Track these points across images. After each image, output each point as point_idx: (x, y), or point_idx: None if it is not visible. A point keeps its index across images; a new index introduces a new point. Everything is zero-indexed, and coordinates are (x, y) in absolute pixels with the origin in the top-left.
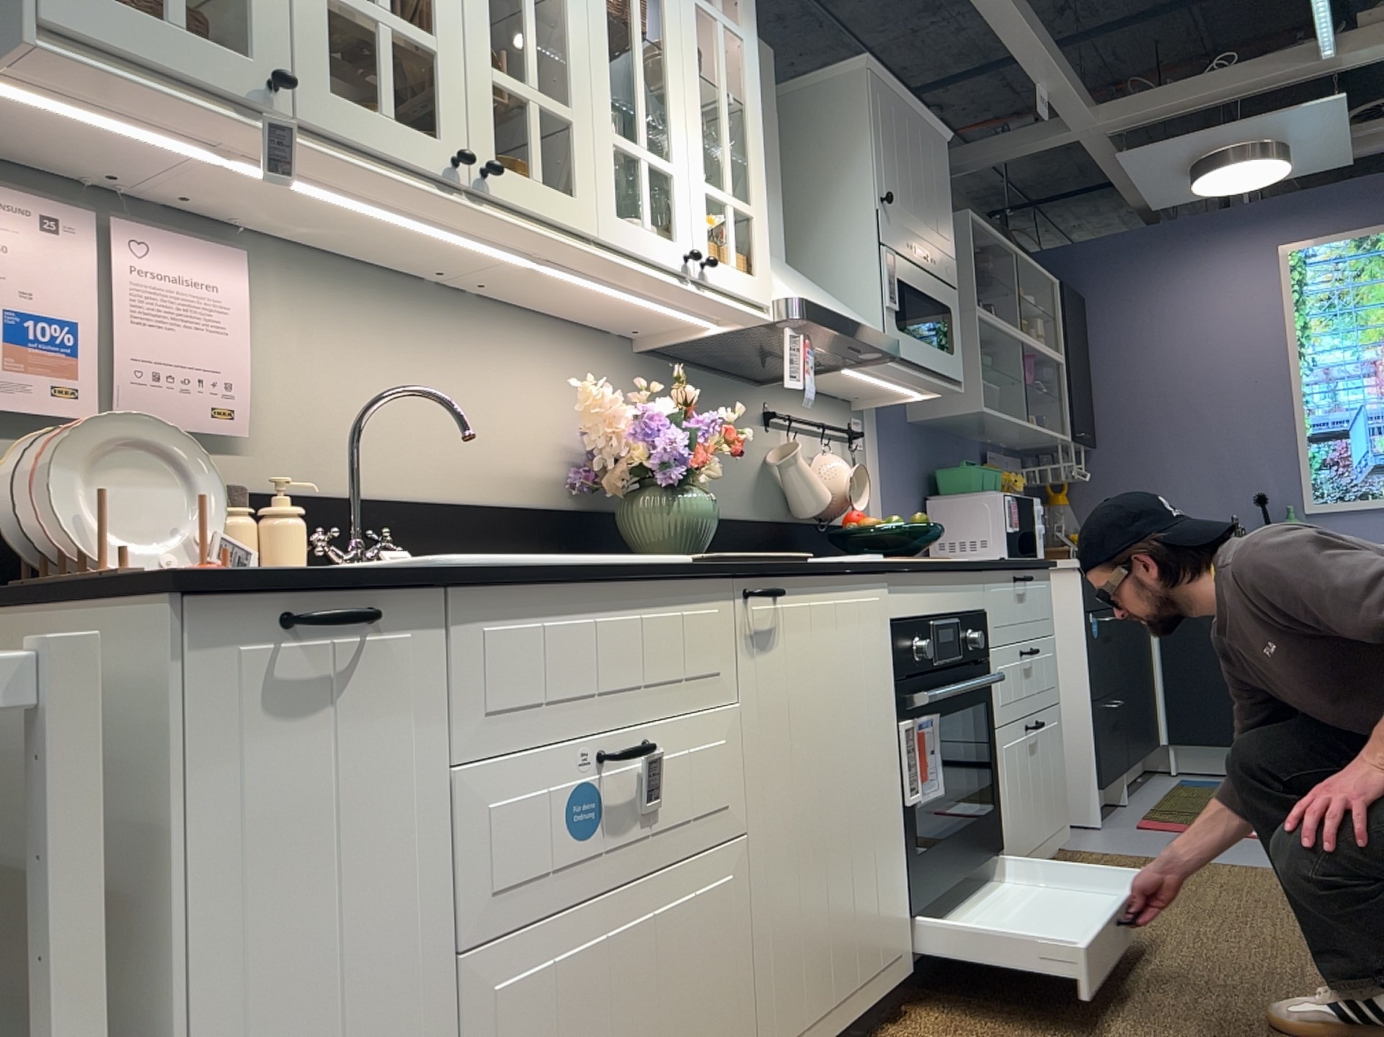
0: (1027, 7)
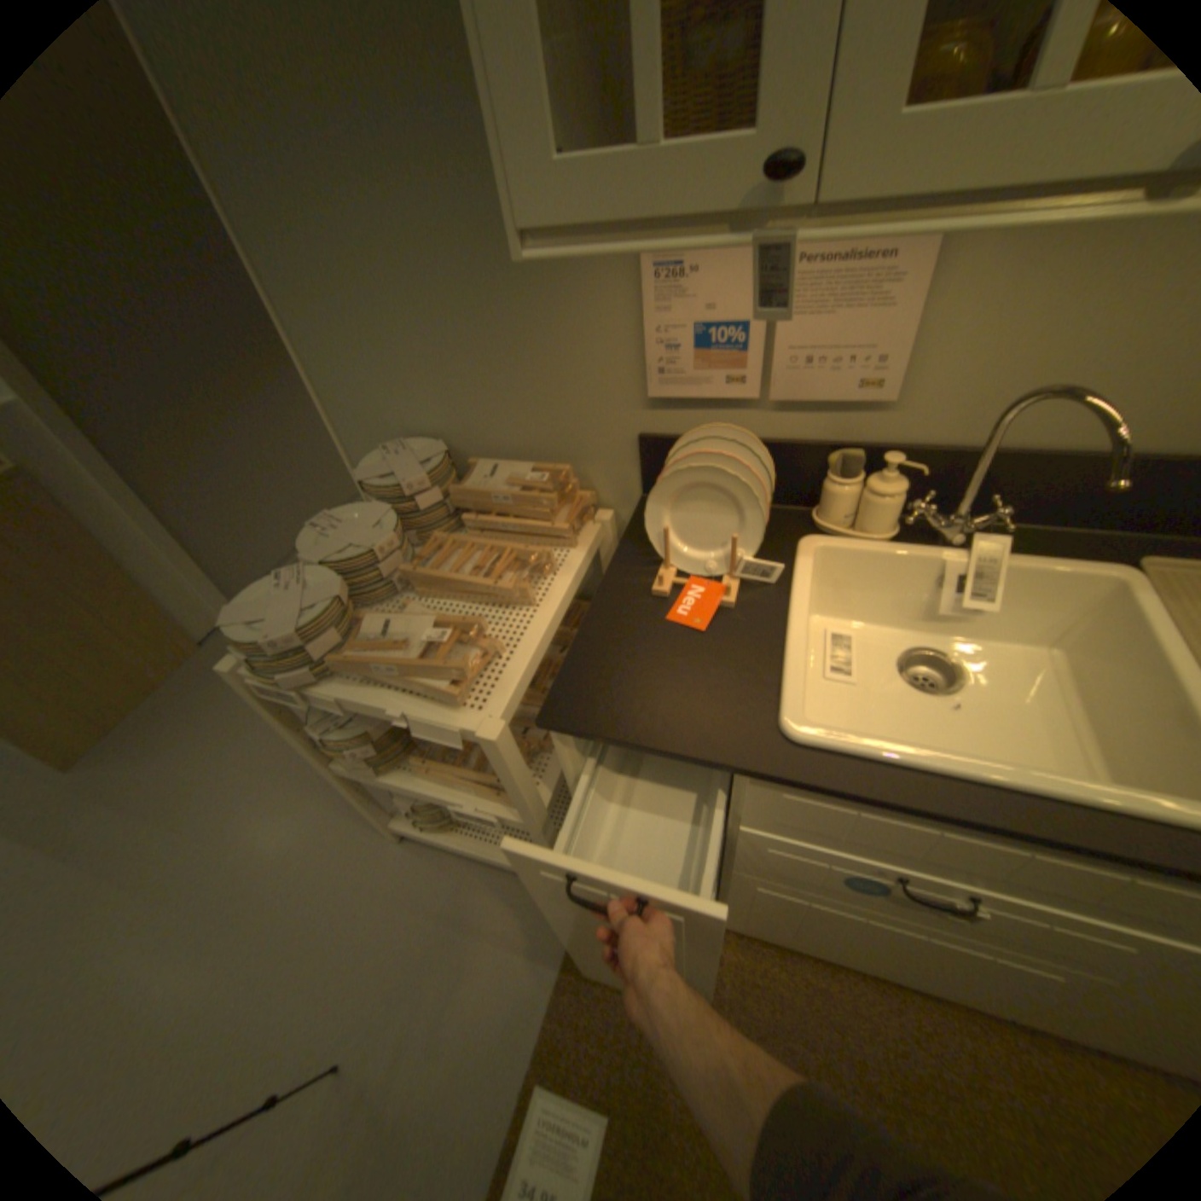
0: None
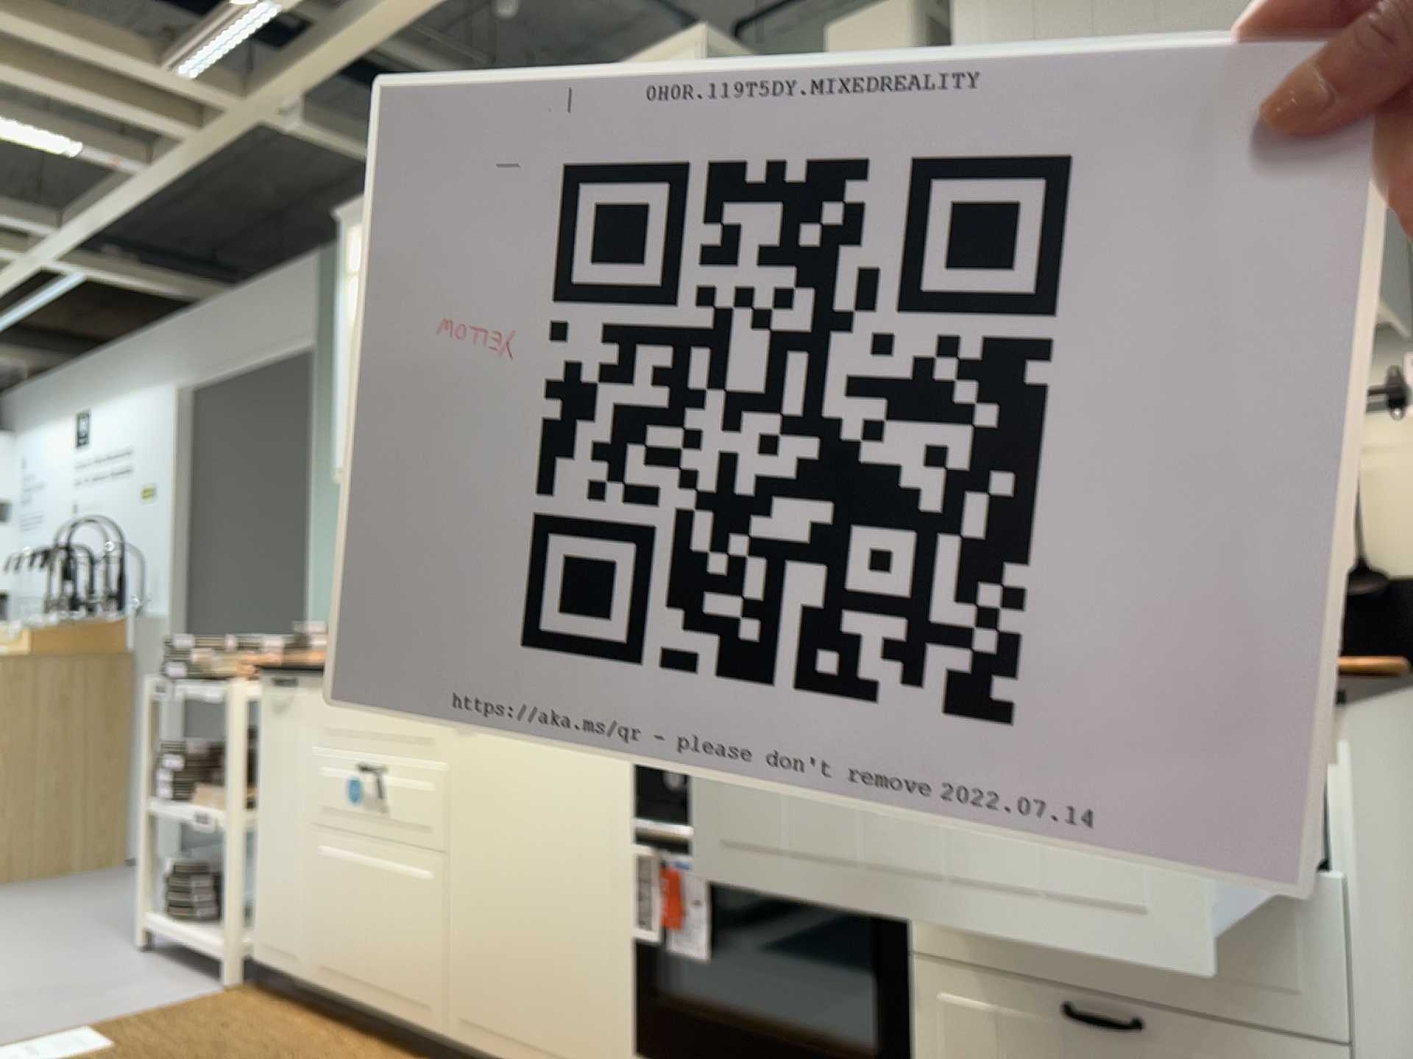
0: None
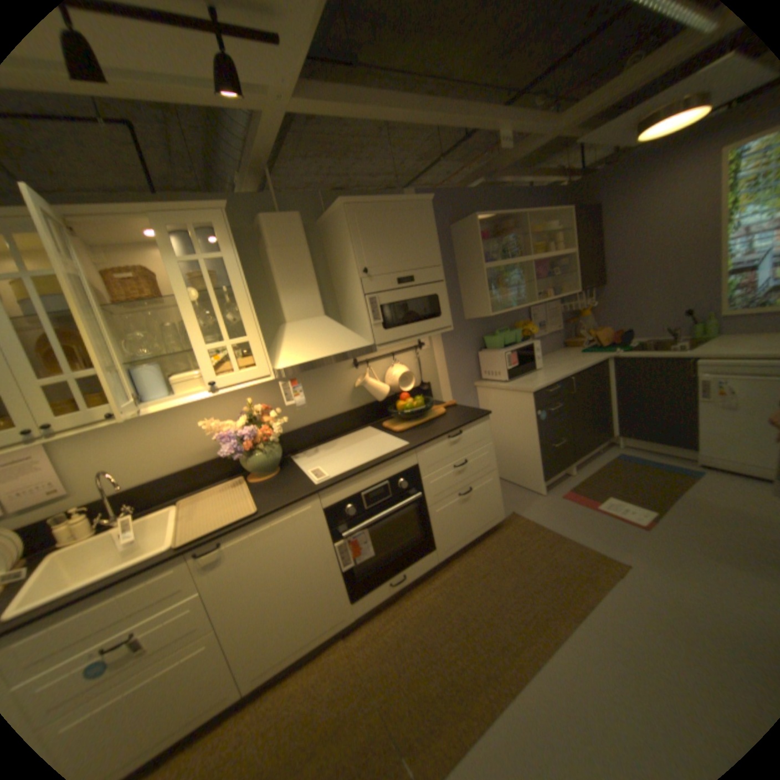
0: (458, 101)
